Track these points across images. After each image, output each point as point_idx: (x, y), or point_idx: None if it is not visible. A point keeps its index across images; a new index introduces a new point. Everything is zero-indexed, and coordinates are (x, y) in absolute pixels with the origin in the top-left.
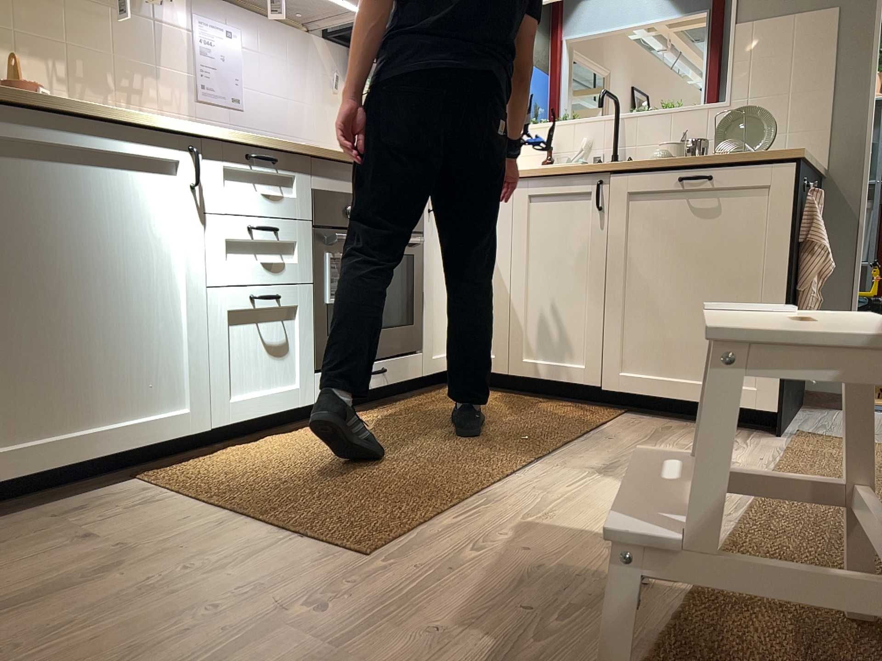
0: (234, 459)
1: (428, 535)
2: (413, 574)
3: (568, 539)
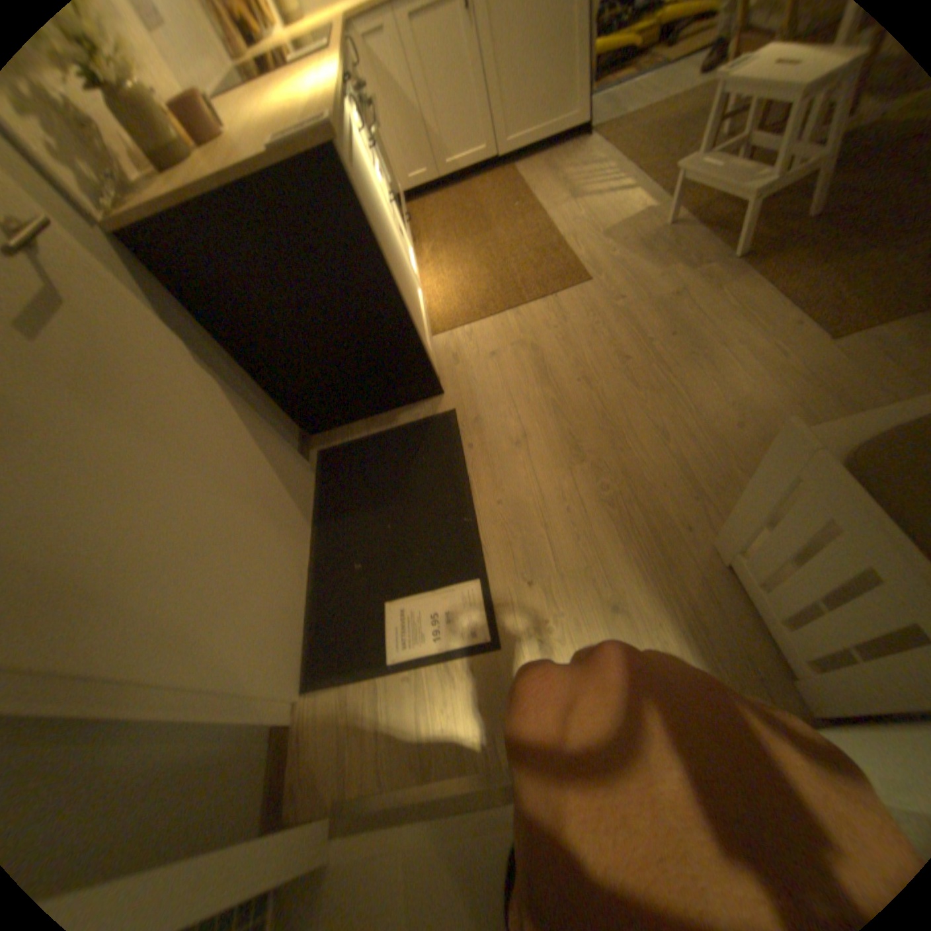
0: (443, 299)
1: (592, 256)
2: (616, 268)
3: (627, 224)
